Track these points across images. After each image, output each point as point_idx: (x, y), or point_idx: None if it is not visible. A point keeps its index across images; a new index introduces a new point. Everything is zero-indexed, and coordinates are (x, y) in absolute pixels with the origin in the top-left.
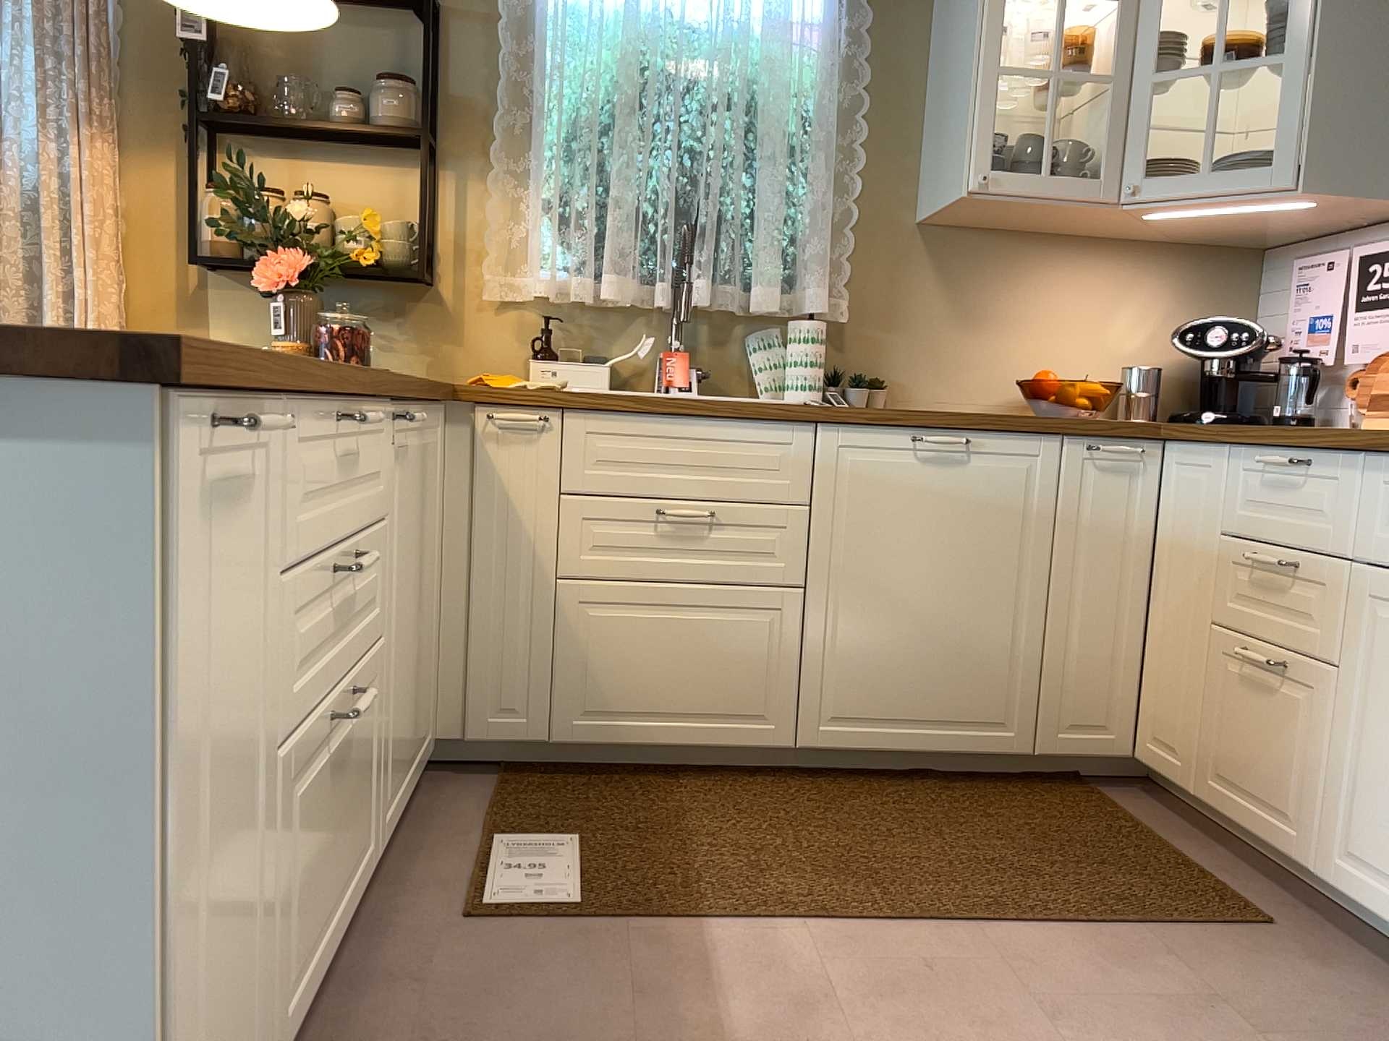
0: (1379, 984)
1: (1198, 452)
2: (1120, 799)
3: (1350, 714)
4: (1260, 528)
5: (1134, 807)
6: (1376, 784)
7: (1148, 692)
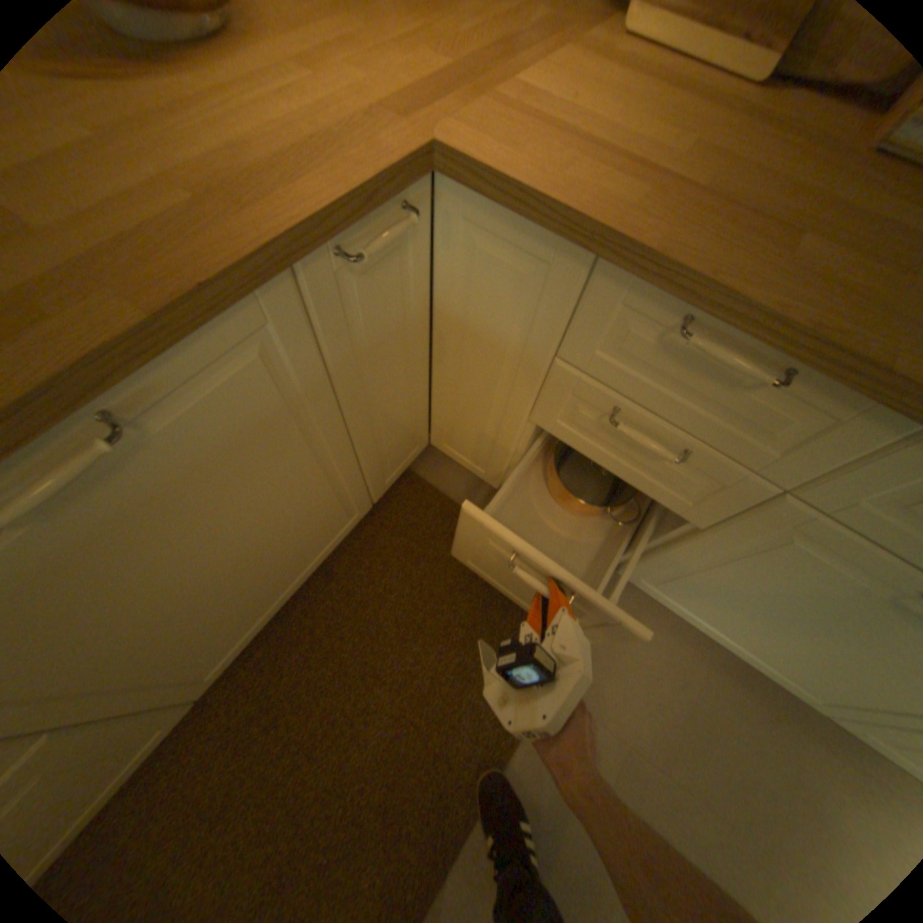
0: (660, 623)
1: (522, 224)
2: (431, 475)
3: (702, 554)
4: (636, 386)
5: (444, 481)
6: (708, 587)
7: (440, 419)
